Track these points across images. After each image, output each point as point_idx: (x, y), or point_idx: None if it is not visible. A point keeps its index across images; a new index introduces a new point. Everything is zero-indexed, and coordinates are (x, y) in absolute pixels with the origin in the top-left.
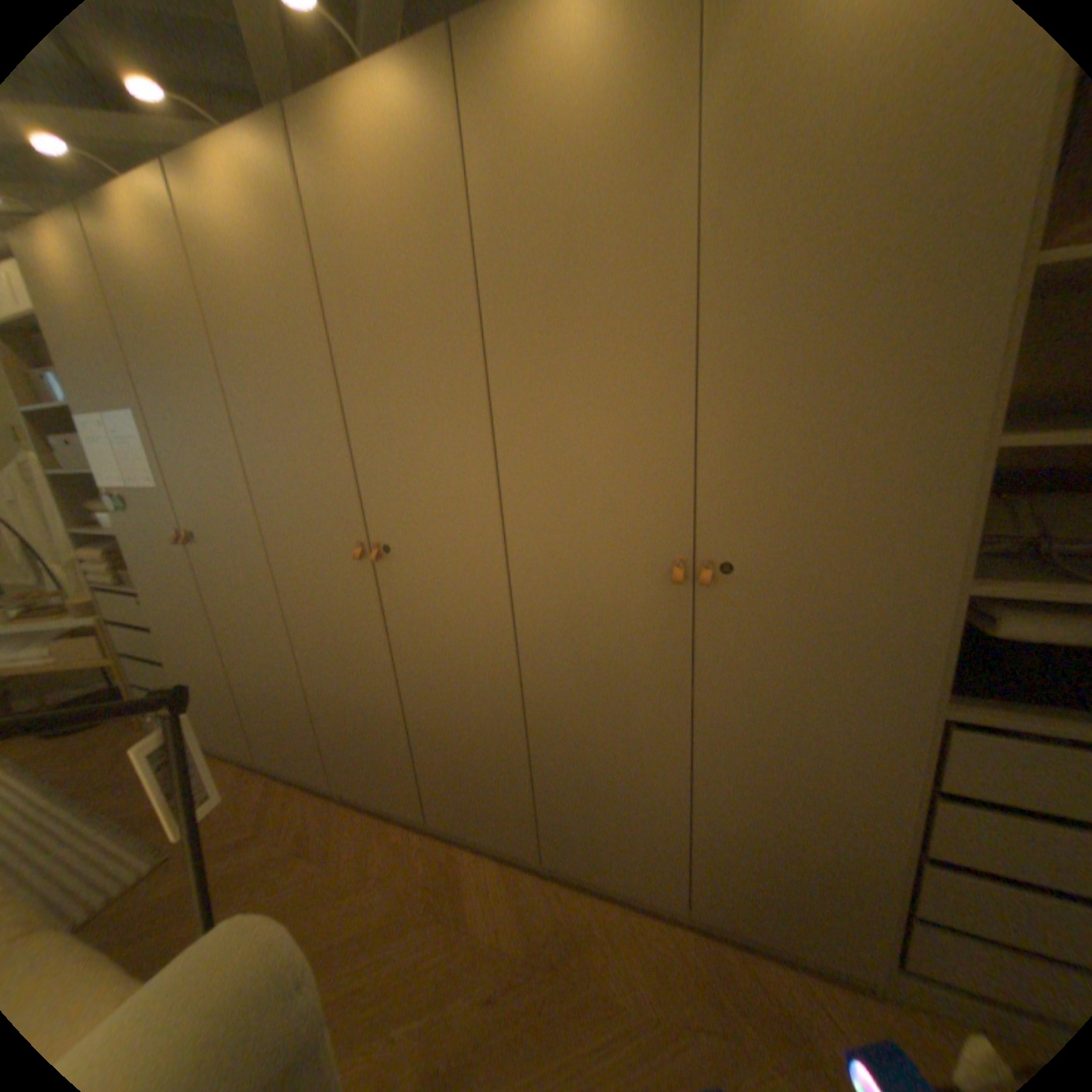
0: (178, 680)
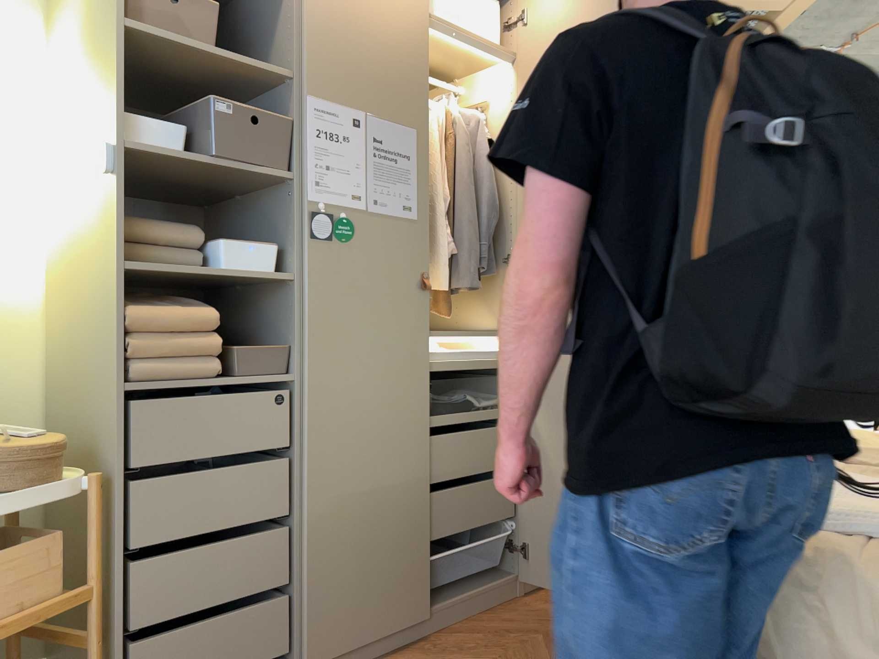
0: (337, 519)
